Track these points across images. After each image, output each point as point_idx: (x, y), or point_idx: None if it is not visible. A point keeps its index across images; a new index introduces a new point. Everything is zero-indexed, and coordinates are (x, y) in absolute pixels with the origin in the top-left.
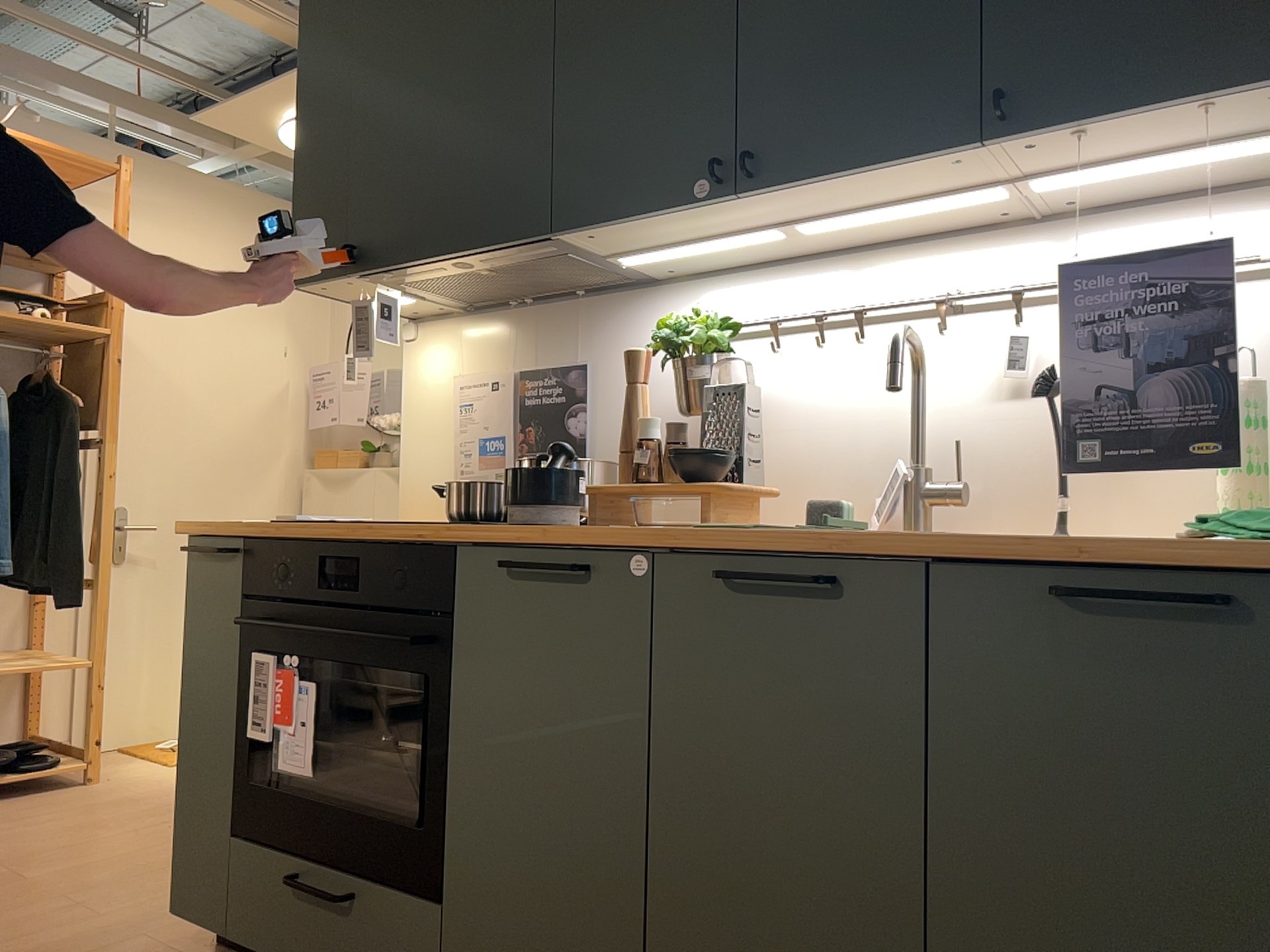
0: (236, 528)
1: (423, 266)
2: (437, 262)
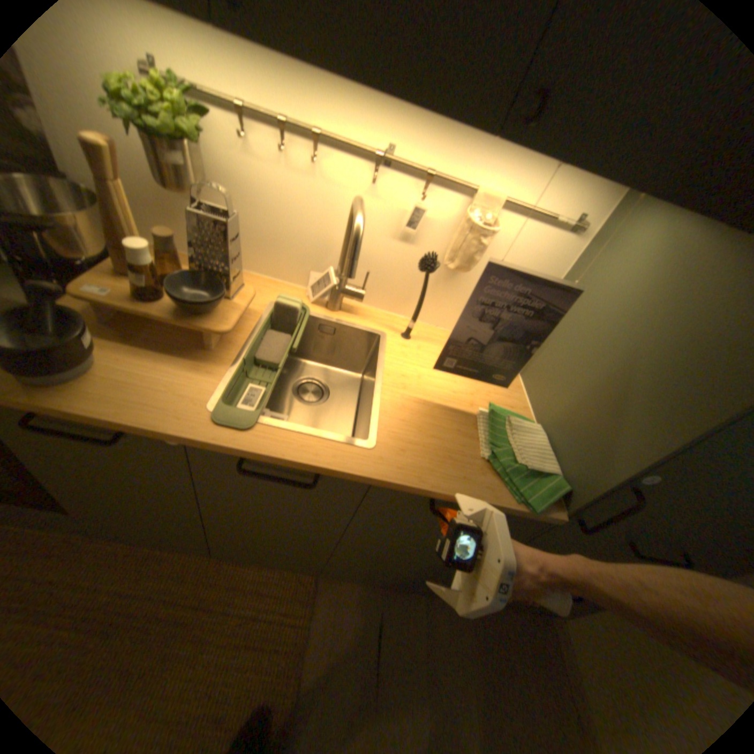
0: None
1: None
2: None
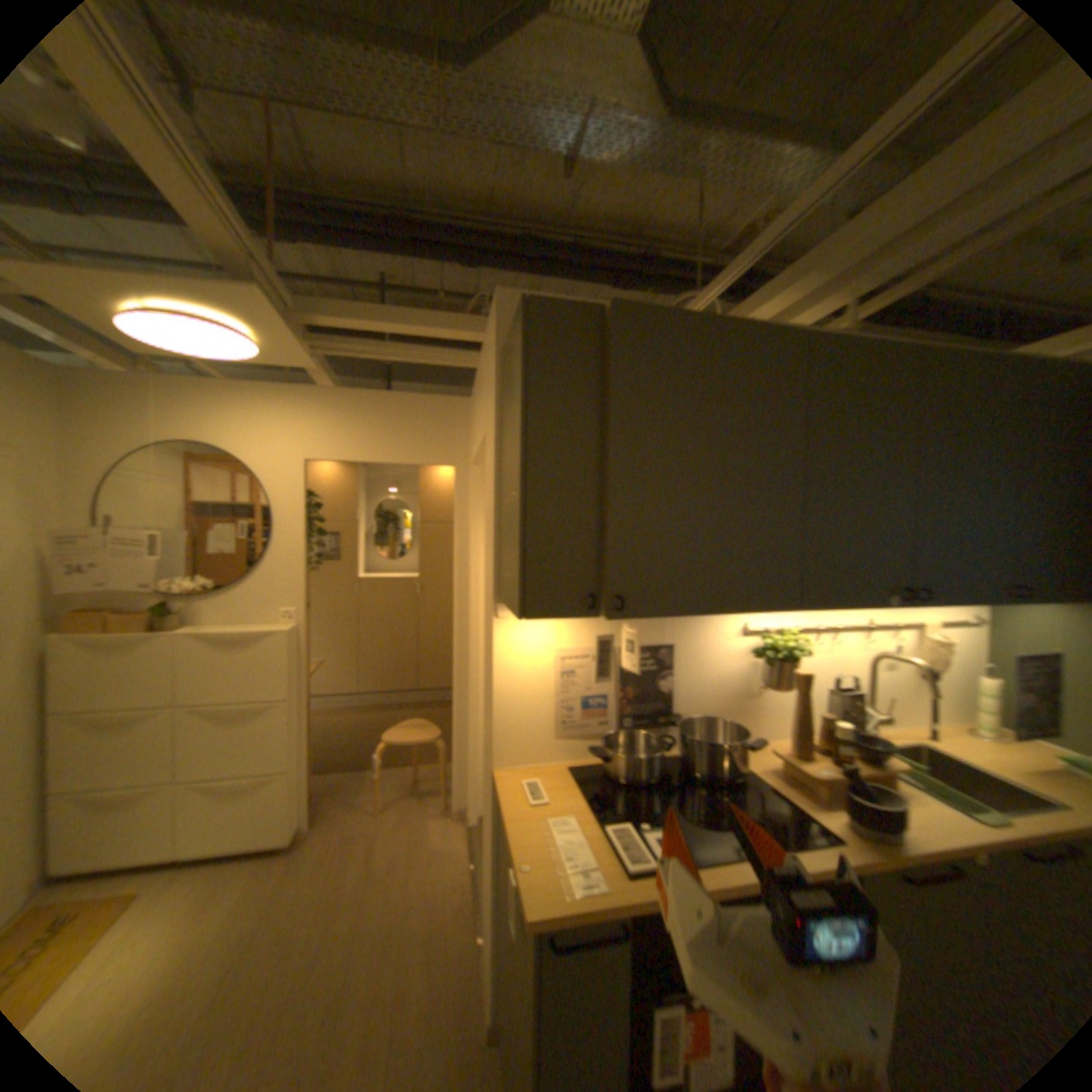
0: (635, 911)
1: (674, 613)
2: (689, 612)
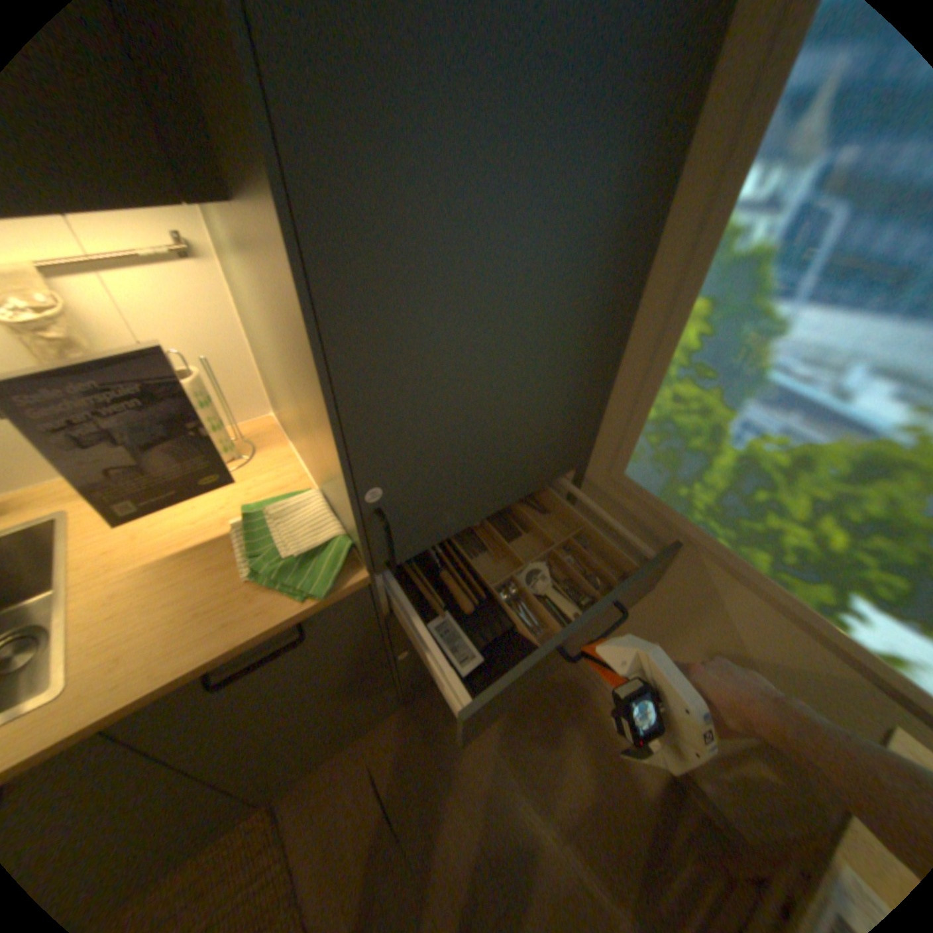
0: None
1: None
2: None
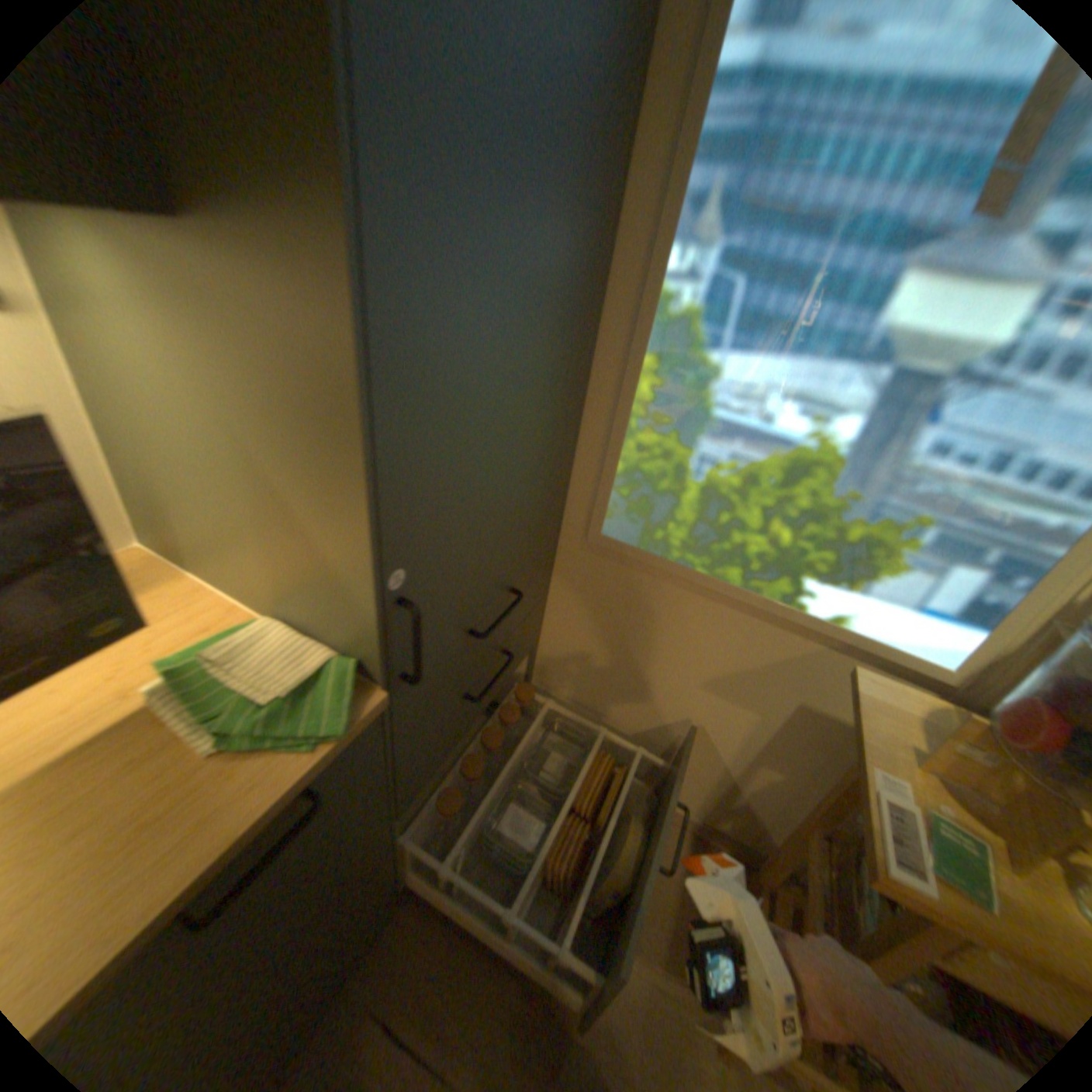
0: None
1: None
2: None
